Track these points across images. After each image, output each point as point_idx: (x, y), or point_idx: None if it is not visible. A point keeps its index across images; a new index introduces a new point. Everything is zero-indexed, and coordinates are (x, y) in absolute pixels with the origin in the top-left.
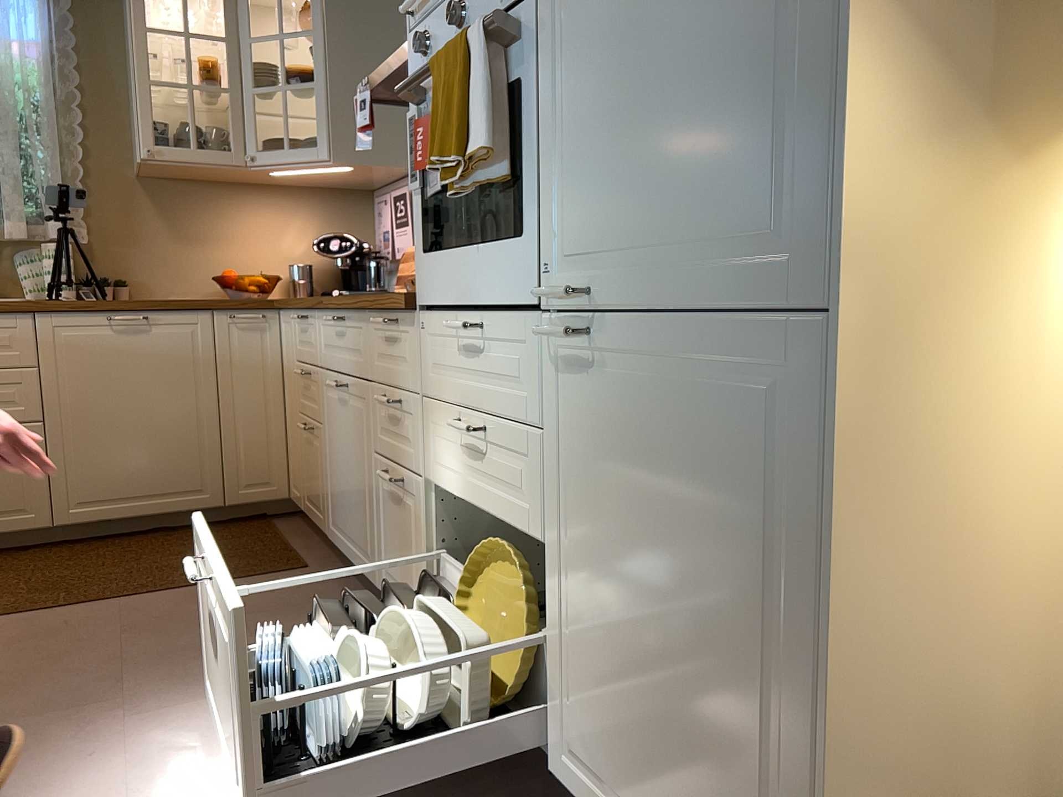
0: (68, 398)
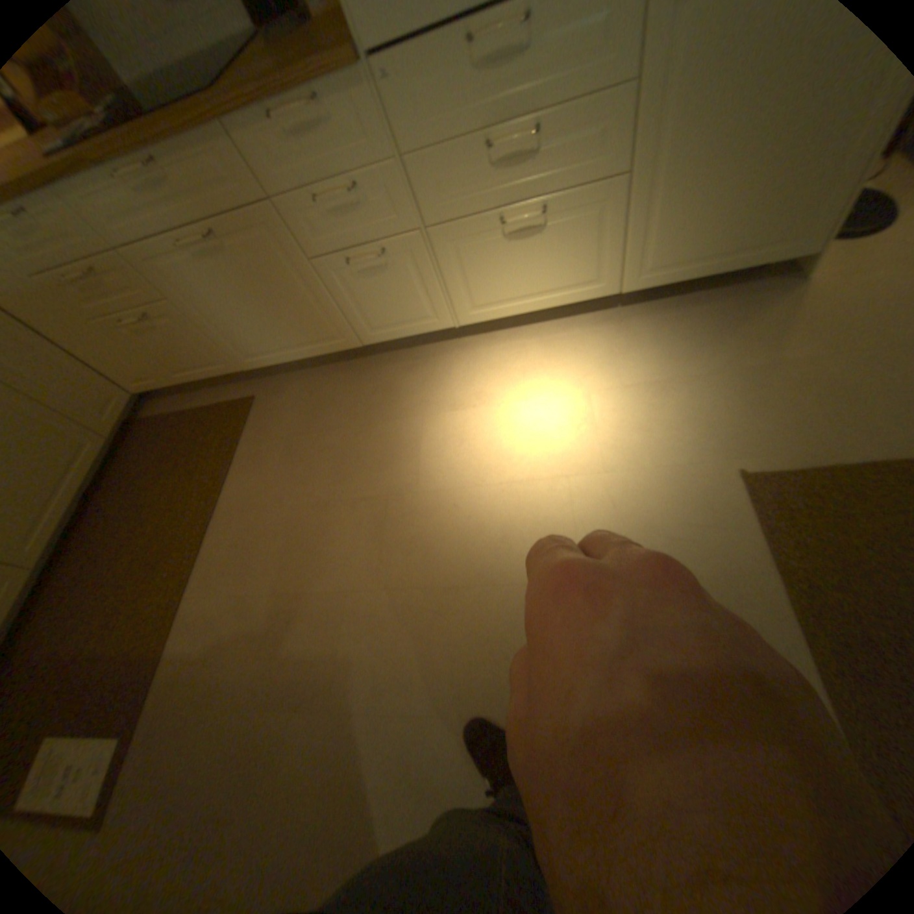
0: None
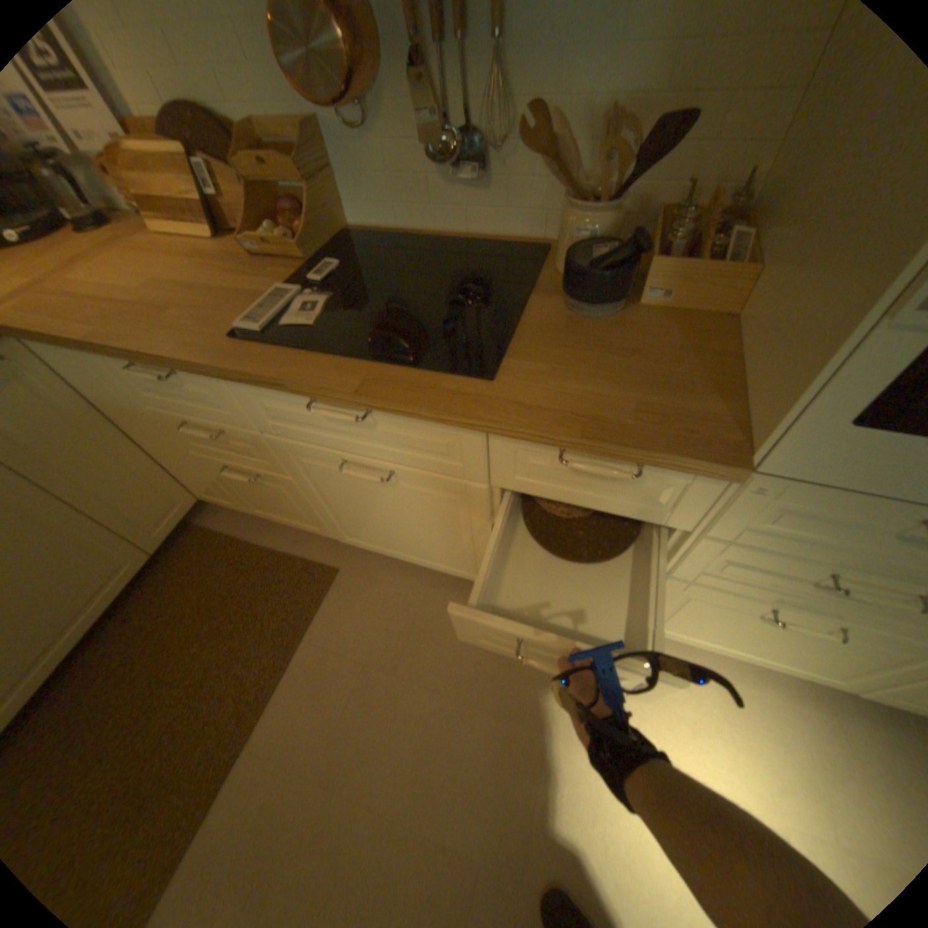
0: None
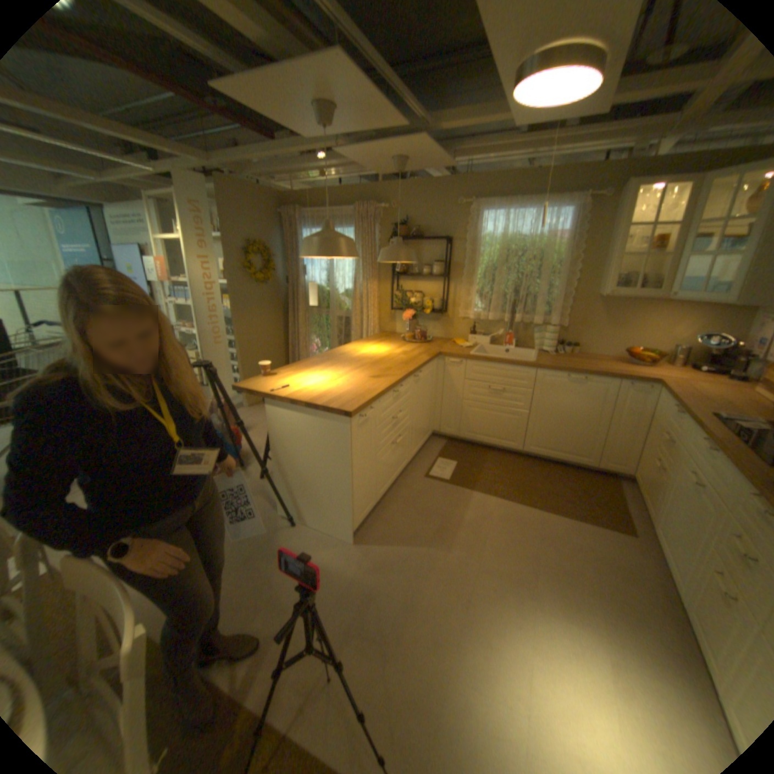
0: (541, 405)
